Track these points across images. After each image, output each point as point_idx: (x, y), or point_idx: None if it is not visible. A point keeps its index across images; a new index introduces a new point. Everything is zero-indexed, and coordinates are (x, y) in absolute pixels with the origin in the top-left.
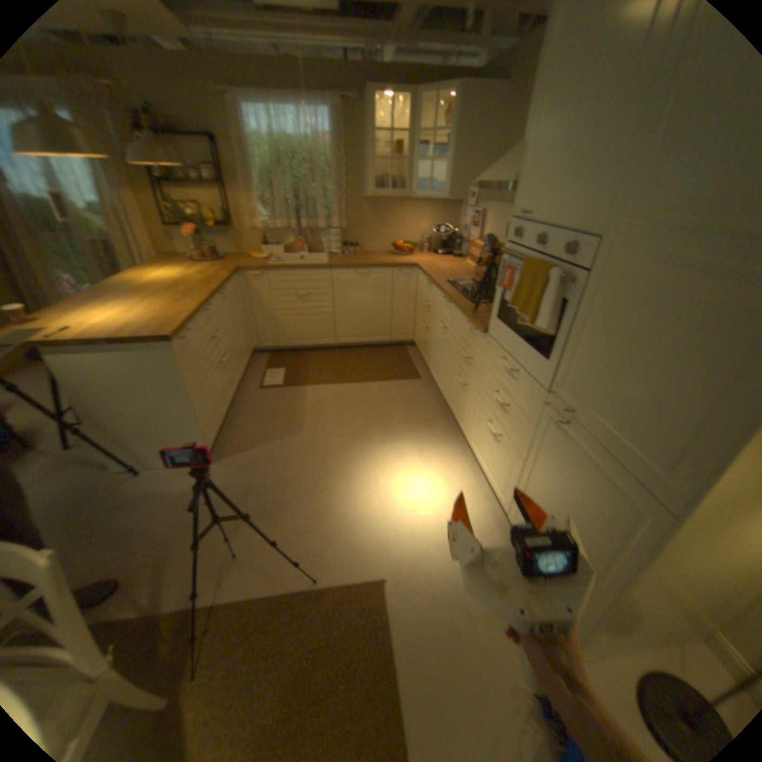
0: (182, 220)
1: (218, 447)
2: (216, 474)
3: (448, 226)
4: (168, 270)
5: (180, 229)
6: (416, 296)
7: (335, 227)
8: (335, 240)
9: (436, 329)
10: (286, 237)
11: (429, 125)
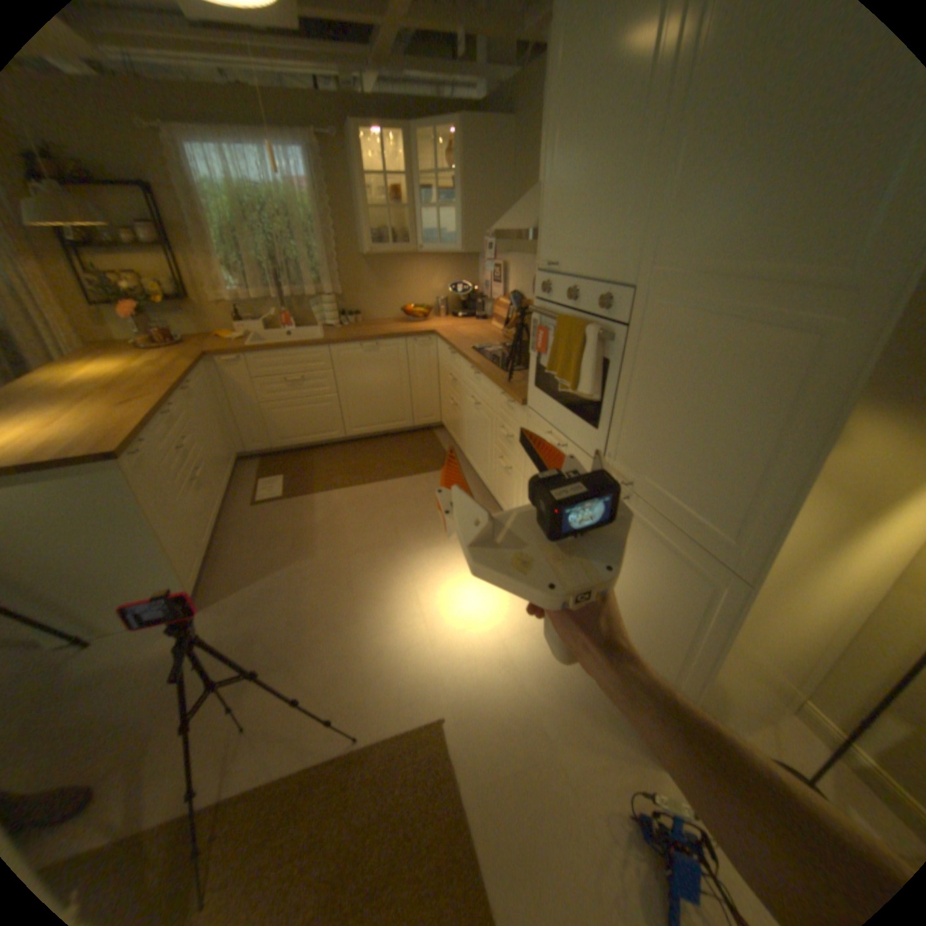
0: (121, 297)
1: (205, 588)
2: (207, 624)
3: (467, 284)
4: (107, 364)
5: (119, 308)
6: (440, 369)
7: (330, 294)
8: (332, 309)
9: (468, 406)
10: (267, 310)
11: (430, 167)
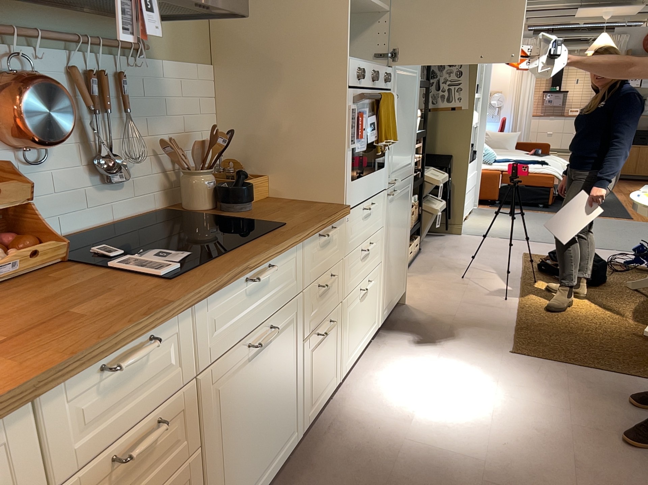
0: None
1: None
2: None
3: None
4: None
5: None
6: None
7: None
8: None
9: (230, 390)
10: None
11: None
